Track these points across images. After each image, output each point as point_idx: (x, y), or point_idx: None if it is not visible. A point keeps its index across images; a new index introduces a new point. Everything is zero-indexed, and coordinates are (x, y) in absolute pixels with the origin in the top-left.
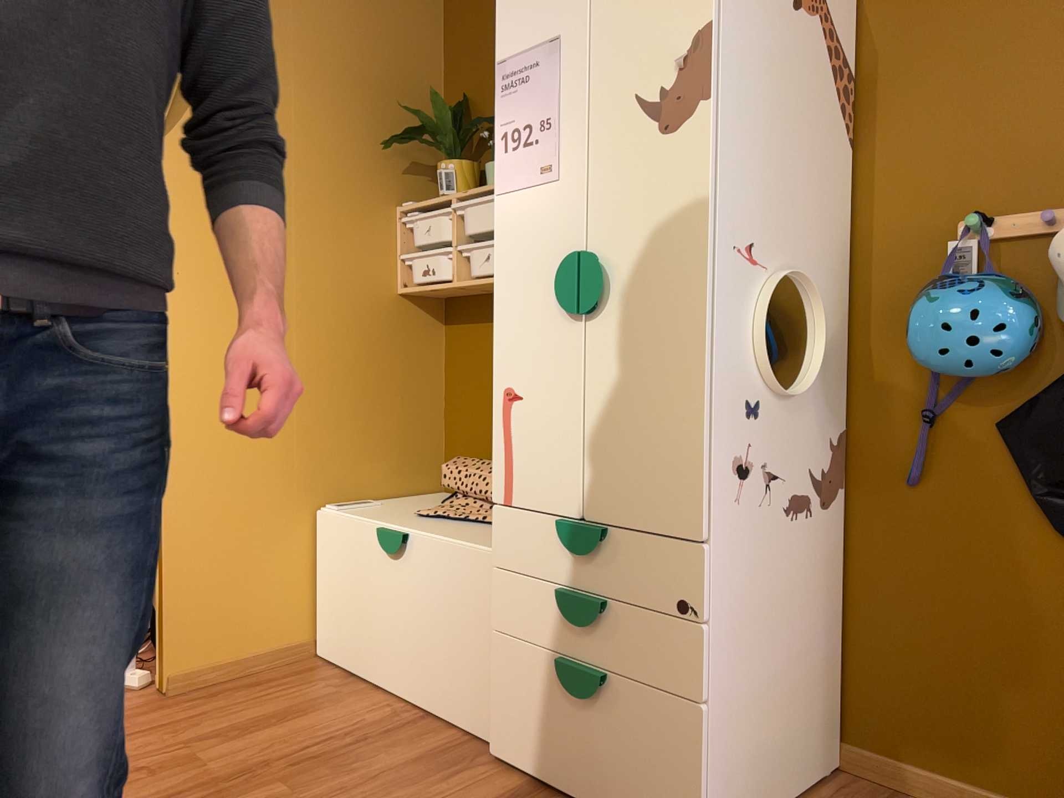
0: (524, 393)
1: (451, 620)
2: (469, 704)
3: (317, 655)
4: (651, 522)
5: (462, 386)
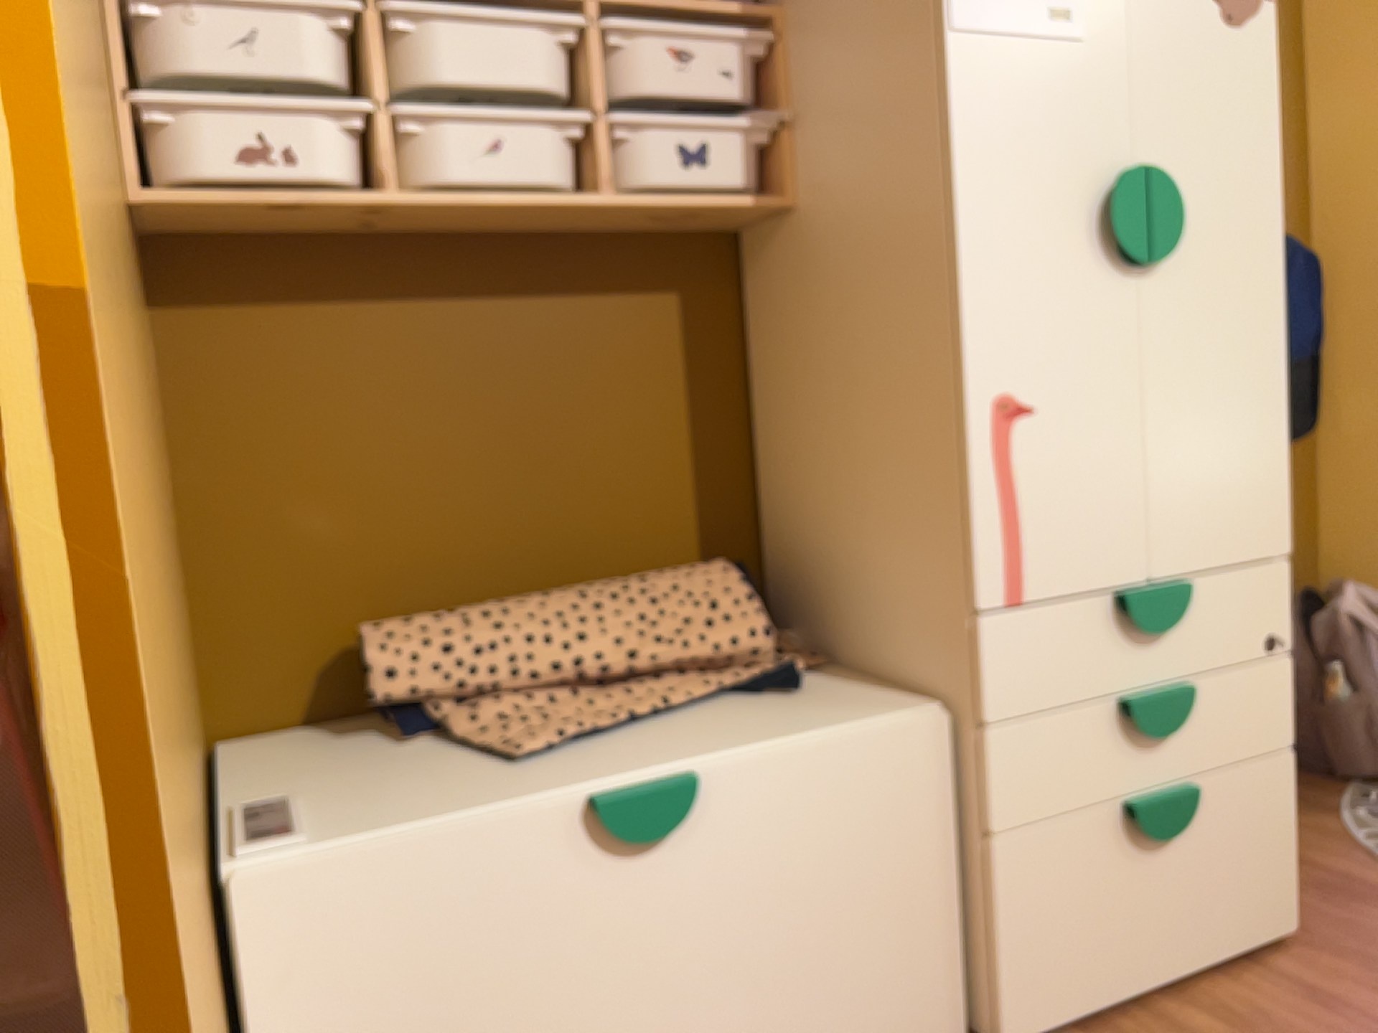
0: (1040, 402)
1: (843, 891)
2: (898, 1019)
3: None
4: (1239, 550)
5: (253, 464)
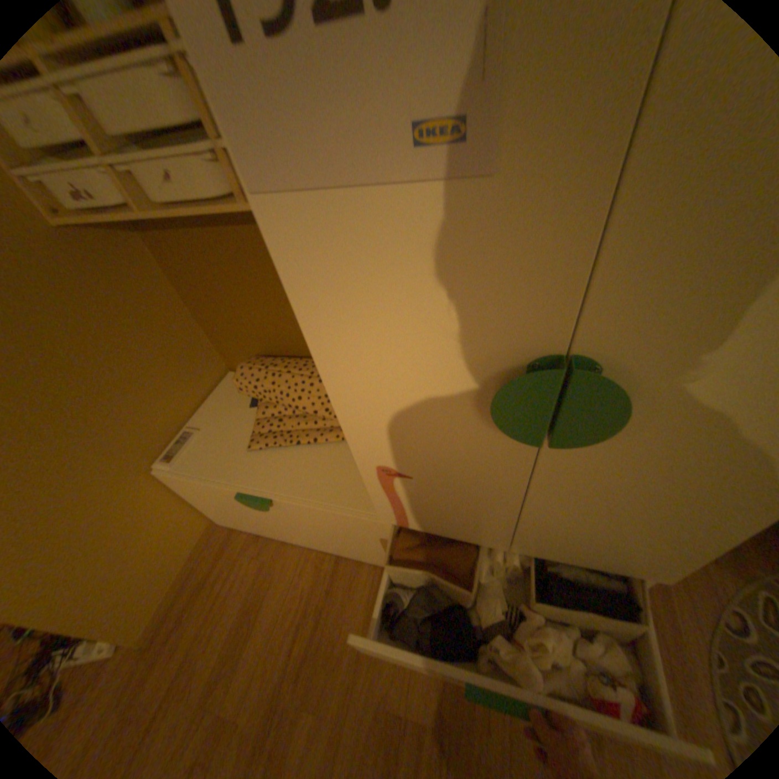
0: (415, 474)
1: (343, 535)
2: (374, 559)
3: (218, 523)
4: (602, 566)
5: (200, 293)
